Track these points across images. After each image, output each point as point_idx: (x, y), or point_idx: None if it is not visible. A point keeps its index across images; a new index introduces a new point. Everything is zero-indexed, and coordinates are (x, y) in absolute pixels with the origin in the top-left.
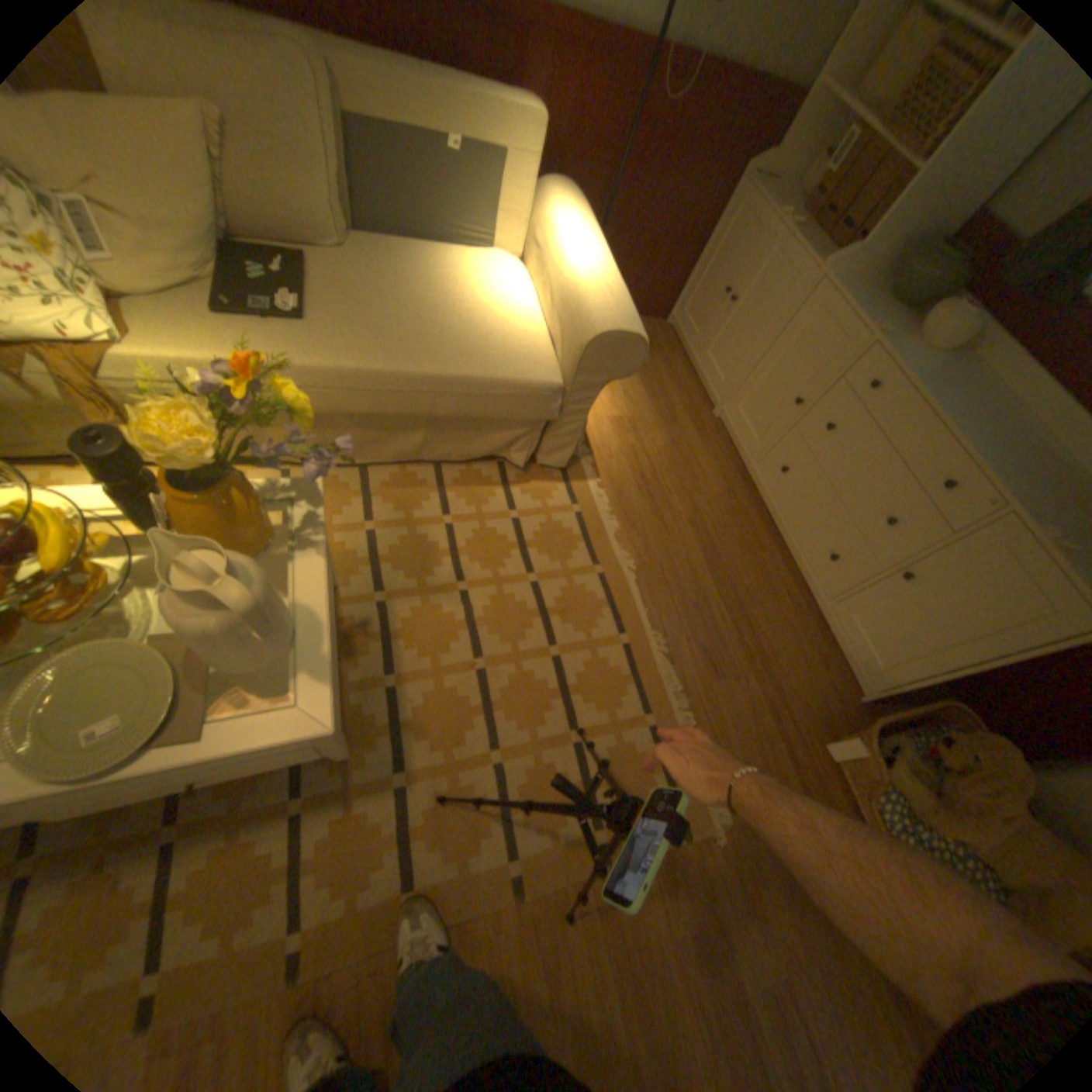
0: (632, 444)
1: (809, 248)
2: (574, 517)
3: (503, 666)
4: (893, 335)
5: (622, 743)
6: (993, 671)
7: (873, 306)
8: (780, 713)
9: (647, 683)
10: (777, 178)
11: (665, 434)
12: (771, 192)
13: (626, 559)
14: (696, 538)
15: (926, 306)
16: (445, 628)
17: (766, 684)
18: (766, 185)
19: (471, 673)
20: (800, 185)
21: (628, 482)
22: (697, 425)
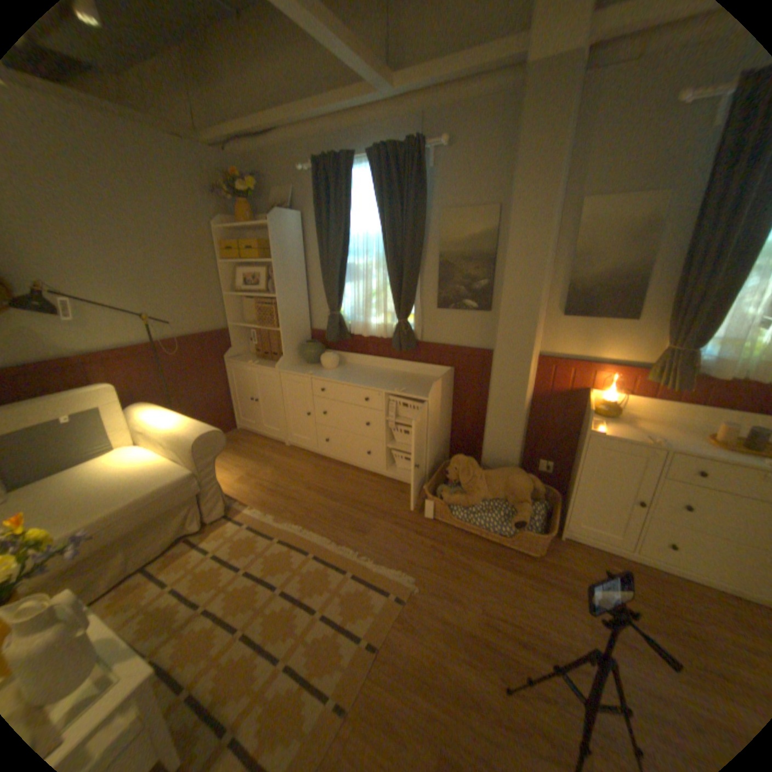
0: (254, 482)
1: (266, 367)
2: (245, 530)
3: (251, 623)
4: (313, 373)
5: (341, 597)
6: (431, 439)
7: (302, 370)
8: (399, 523)
9: (334, 563)
10: (239, 355)
11: (269, 467)
12: (240, 360)
13: (285, 526)
14: (313, 492)
15: (319, 360)
16: (201, 638)
17: (386, 518)
18: (236, 359)
19: (234, 643)
20: (251, 352)
21: (263, 497)
22: (281, 454)
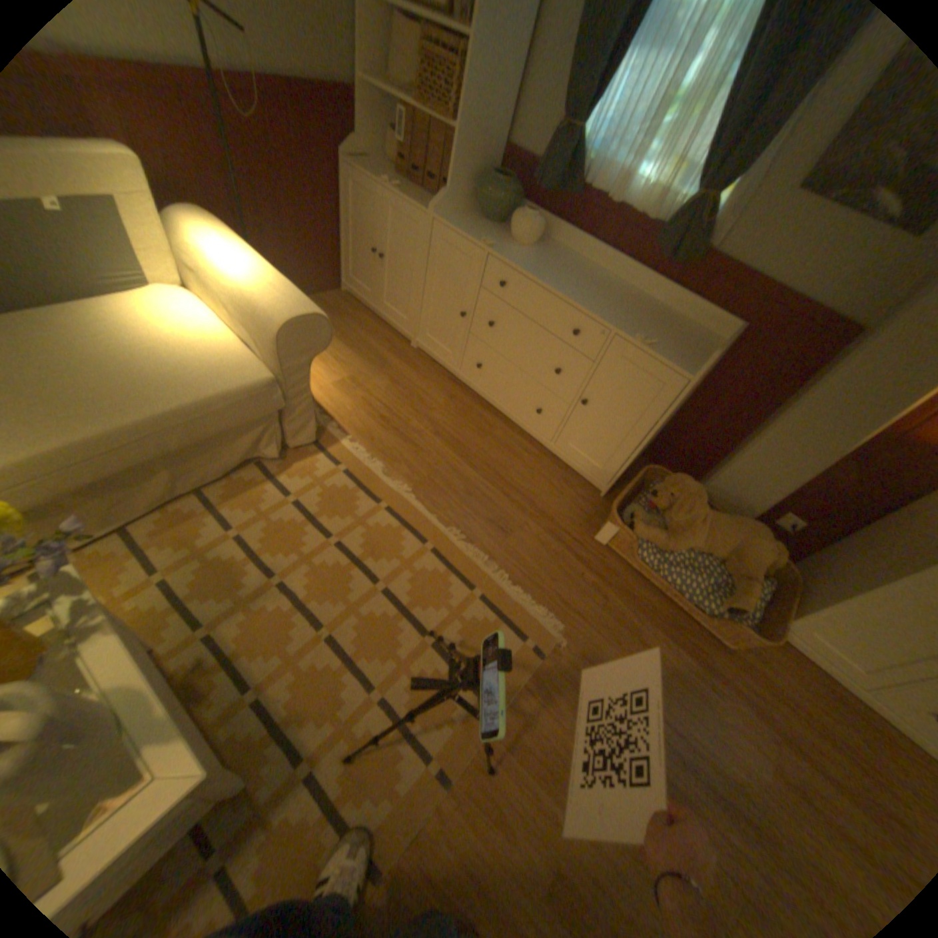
0: (361, 396)
1: (412, 202)
2: (343, 475)
3: (344, 622)
4: (495, 246)
5: (464, 621)
6: (653, 436)
7: (474, 230)
8: (557, 534)
9: (460, 567)
10: (365, 155)
11: (383, 377)
12: (366, 167)
13: (400, 485)
14: (444, 443)
15: (507, 219)
16: (277, 623)
17: (539, 519)
18: (359, 163)
19: (319, 644)
20: (385, 156)
21: (372, 426)
22: (403, 360)
